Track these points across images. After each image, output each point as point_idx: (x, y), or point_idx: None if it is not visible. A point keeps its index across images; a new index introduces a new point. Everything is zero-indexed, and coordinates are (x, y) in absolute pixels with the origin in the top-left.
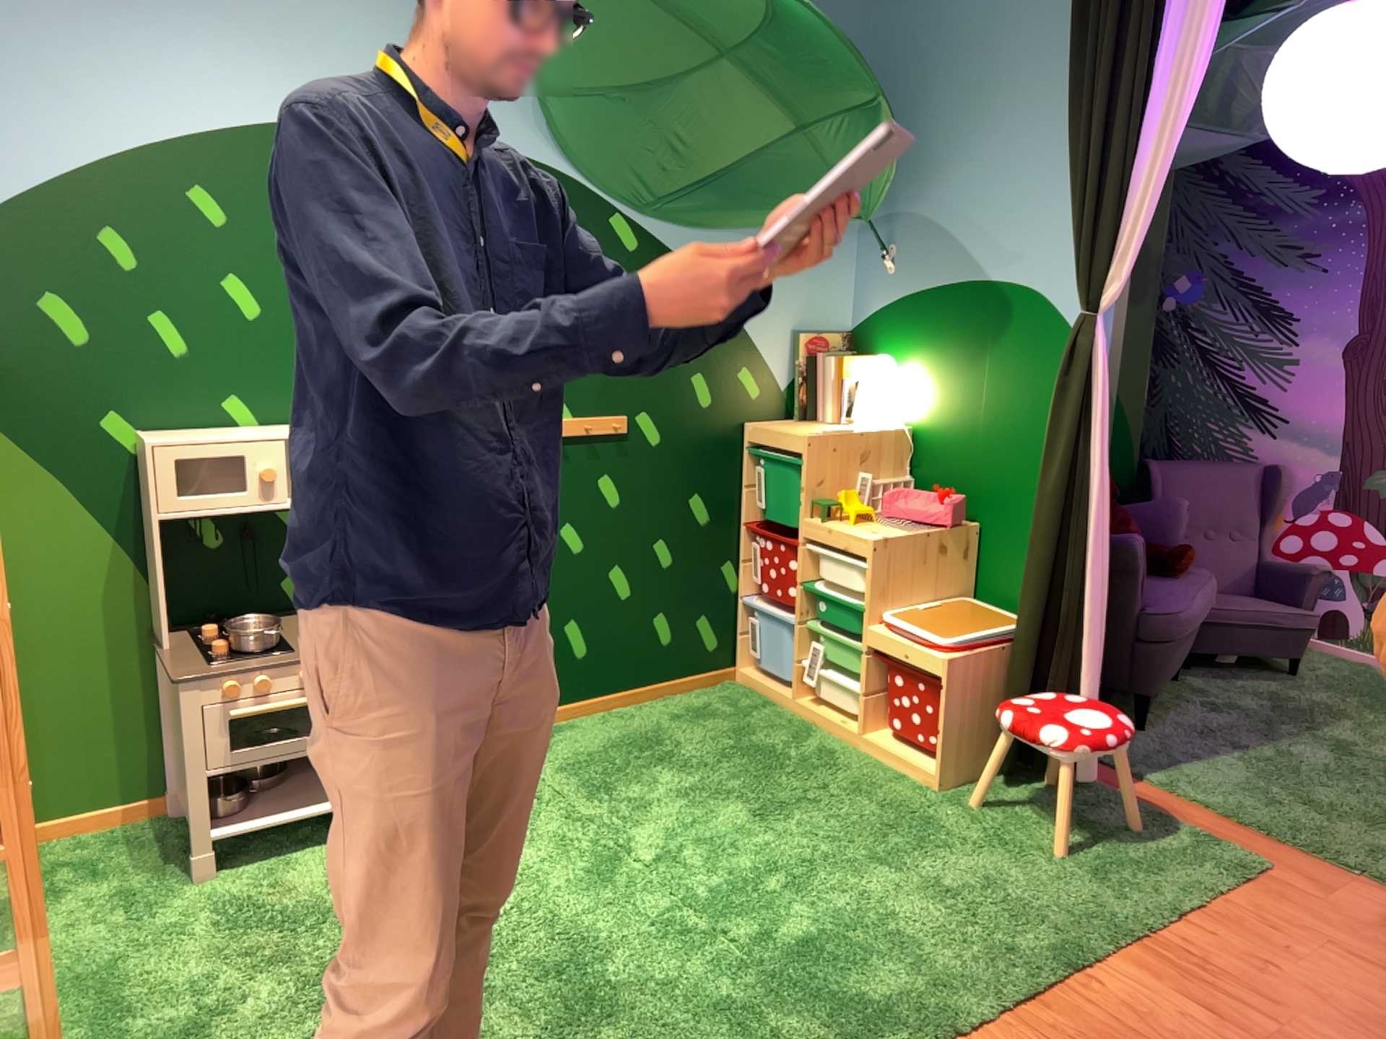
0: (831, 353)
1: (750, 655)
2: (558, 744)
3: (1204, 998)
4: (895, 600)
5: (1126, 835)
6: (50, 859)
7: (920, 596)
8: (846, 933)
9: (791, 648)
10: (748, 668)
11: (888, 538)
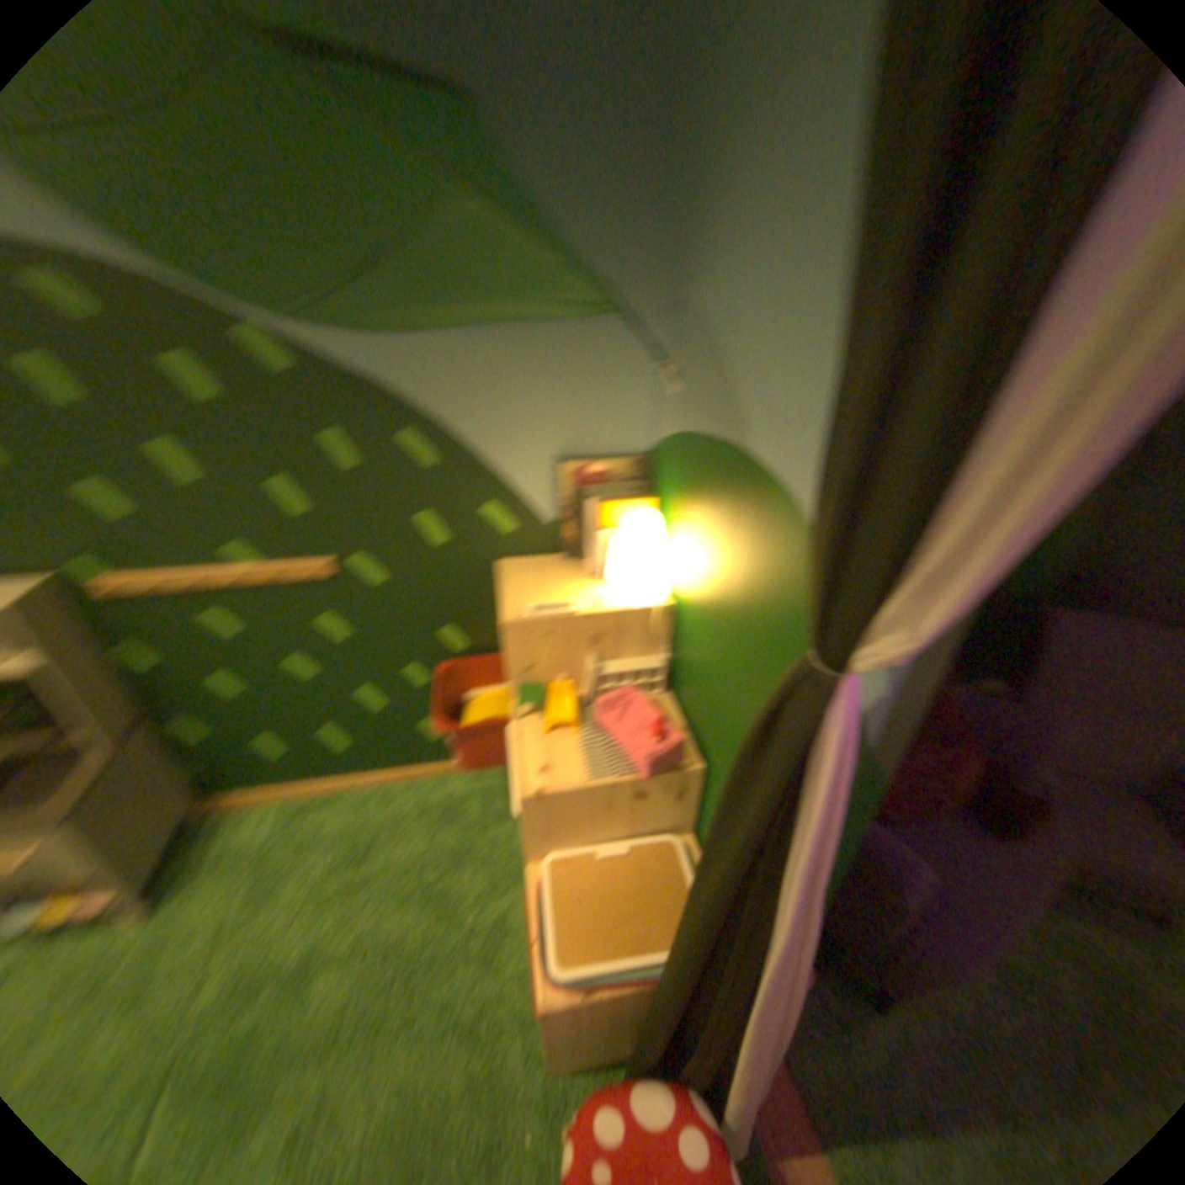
0: (606, 486)
1: None
2: (299, 835)
3: None
4: (561, 847)
5: None
6: None
7: (604, 839)
8: None
9: None
10: None
11: (542, 797)
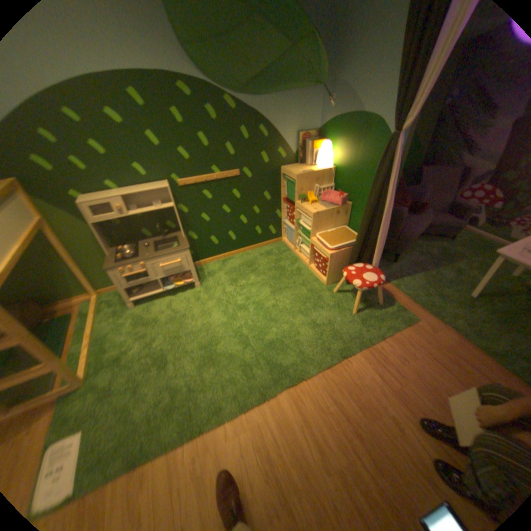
0: (310, 139)
1: (284, 236)
2: (228, 264)
3: (380, 372)
4: (319, 230)
5: (376, 306)
6: (102, 299)
7: (329, 227)
8: (283, 339)
9: (293, 237)
10: (284, 238)
11: (318, 212)
